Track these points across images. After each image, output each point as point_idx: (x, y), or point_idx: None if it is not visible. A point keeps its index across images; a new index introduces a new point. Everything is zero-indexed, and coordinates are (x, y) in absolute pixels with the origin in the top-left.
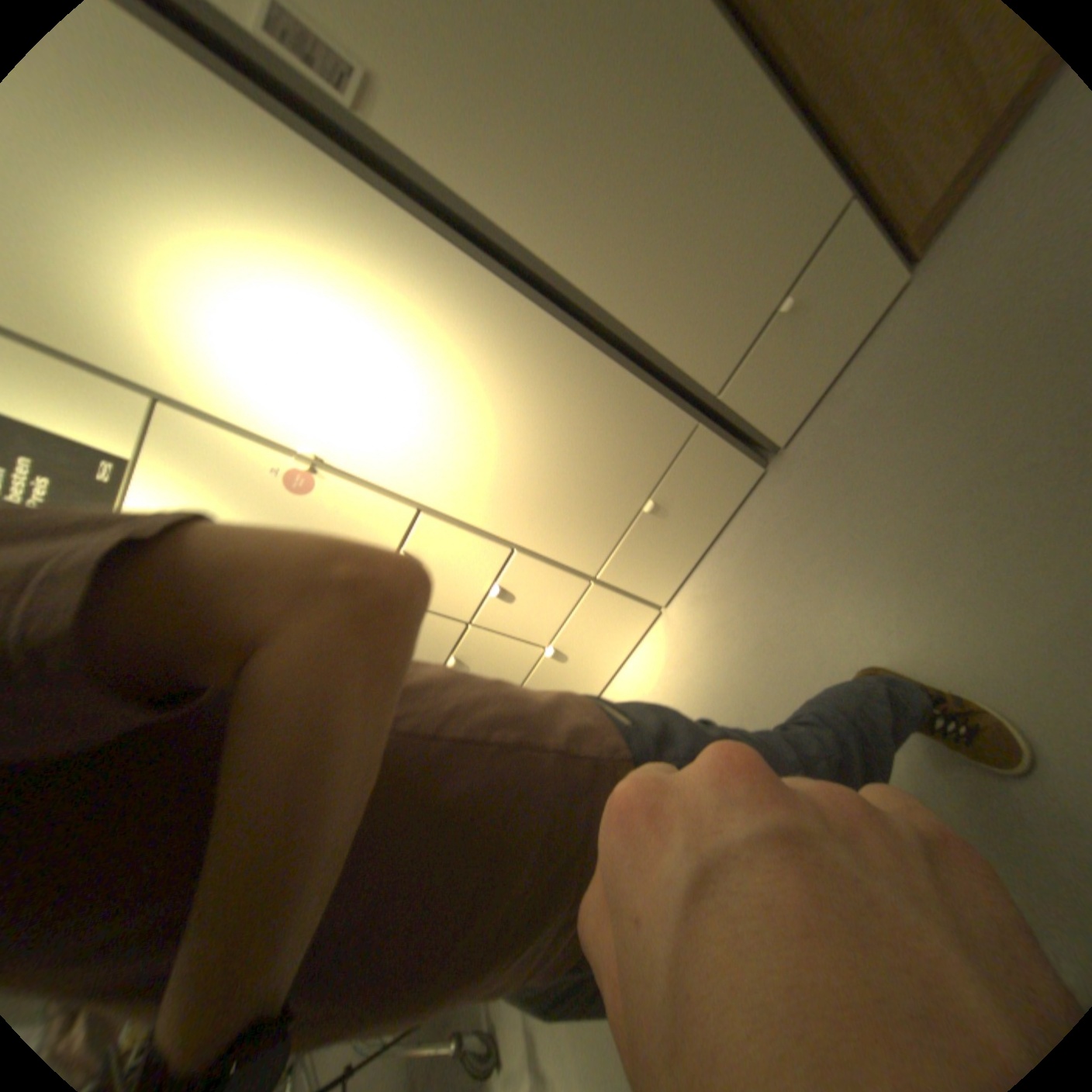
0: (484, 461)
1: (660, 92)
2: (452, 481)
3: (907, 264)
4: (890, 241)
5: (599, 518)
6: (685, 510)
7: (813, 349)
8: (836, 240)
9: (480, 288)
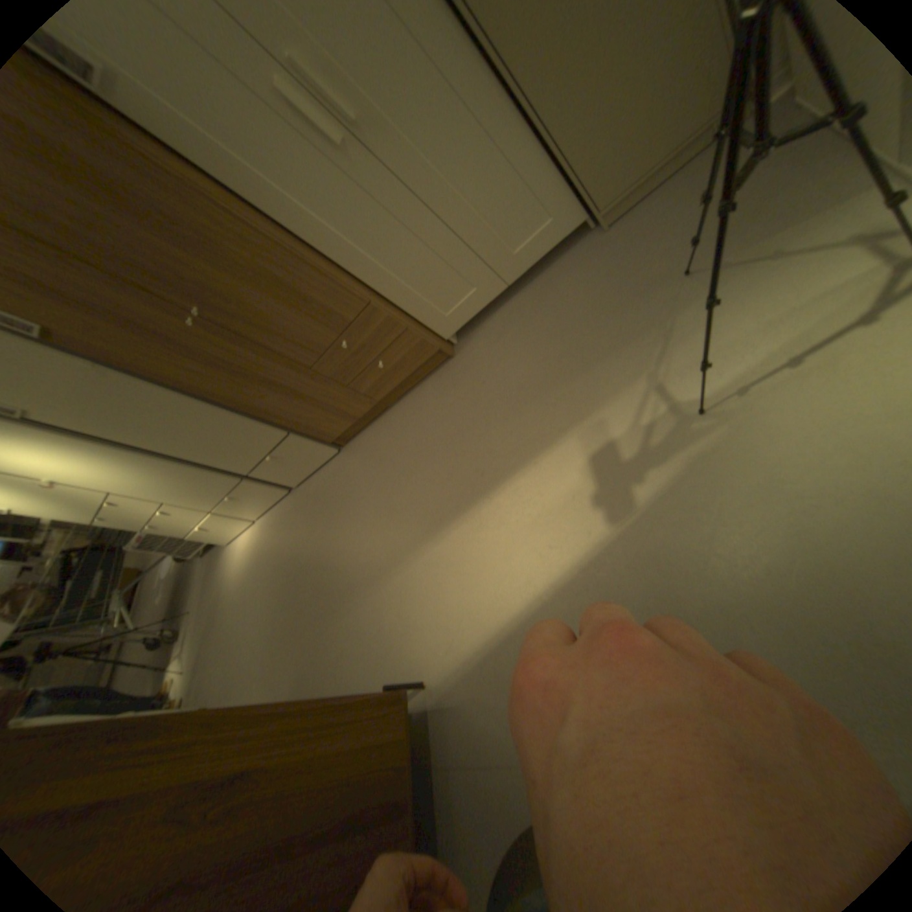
0: (132, 484)
1: (164, 412)
2: (119, 488)
3: (332, 448)
4: (318, 443)
5: (202, 499)
6: (247, 499)
7: (292, 466)
8: (285, 443)
9: (105, 450)
